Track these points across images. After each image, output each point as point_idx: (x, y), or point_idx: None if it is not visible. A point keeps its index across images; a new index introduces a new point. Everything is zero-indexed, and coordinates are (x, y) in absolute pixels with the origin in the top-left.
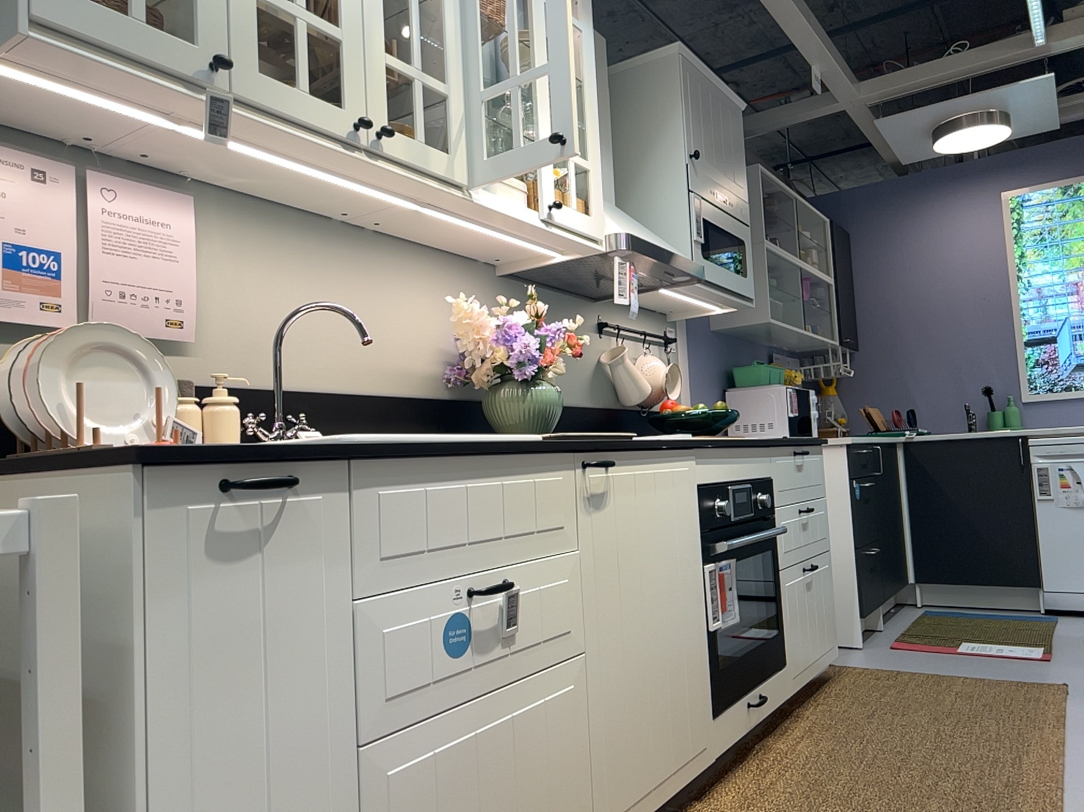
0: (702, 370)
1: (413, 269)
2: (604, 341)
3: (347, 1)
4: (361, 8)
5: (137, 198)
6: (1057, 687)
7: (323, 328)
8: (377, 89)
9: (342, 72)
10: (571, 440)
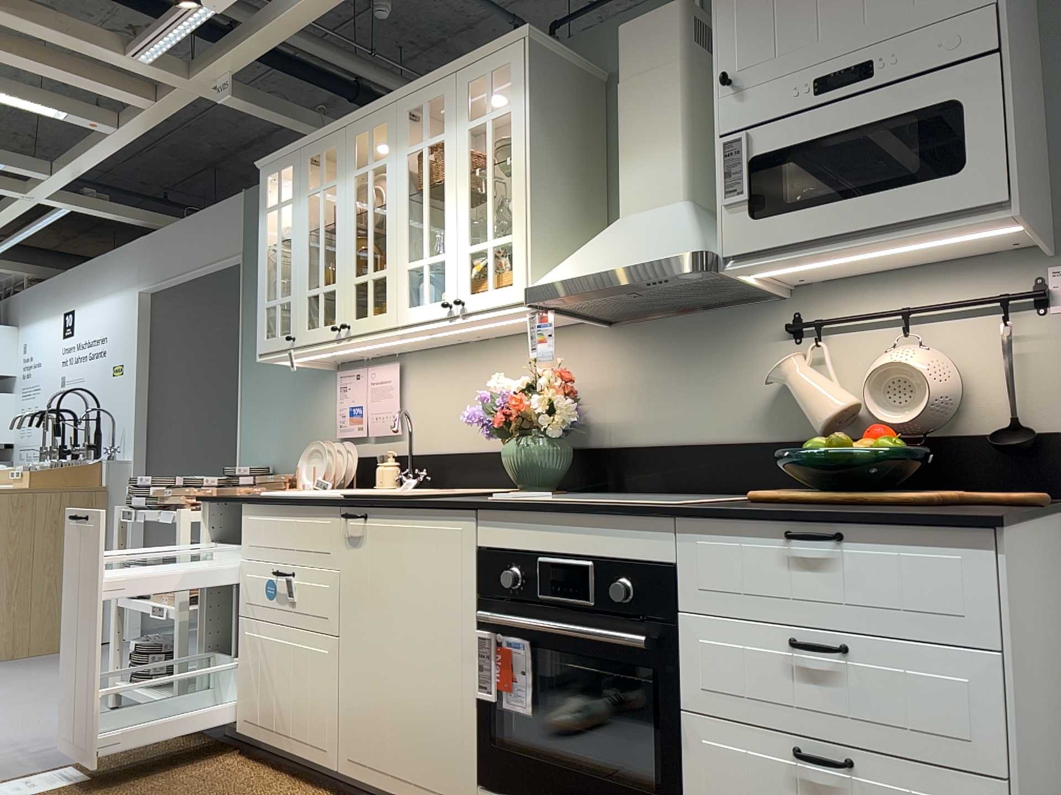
0: None
1: (521, 352)
2: (800, 347)
3: (338, 265)
4: (343, 263)
5: (379, 372)
6: None
7: (460, 413)
8: (349, 301)
9: (335, 304)
10: (353, 497)
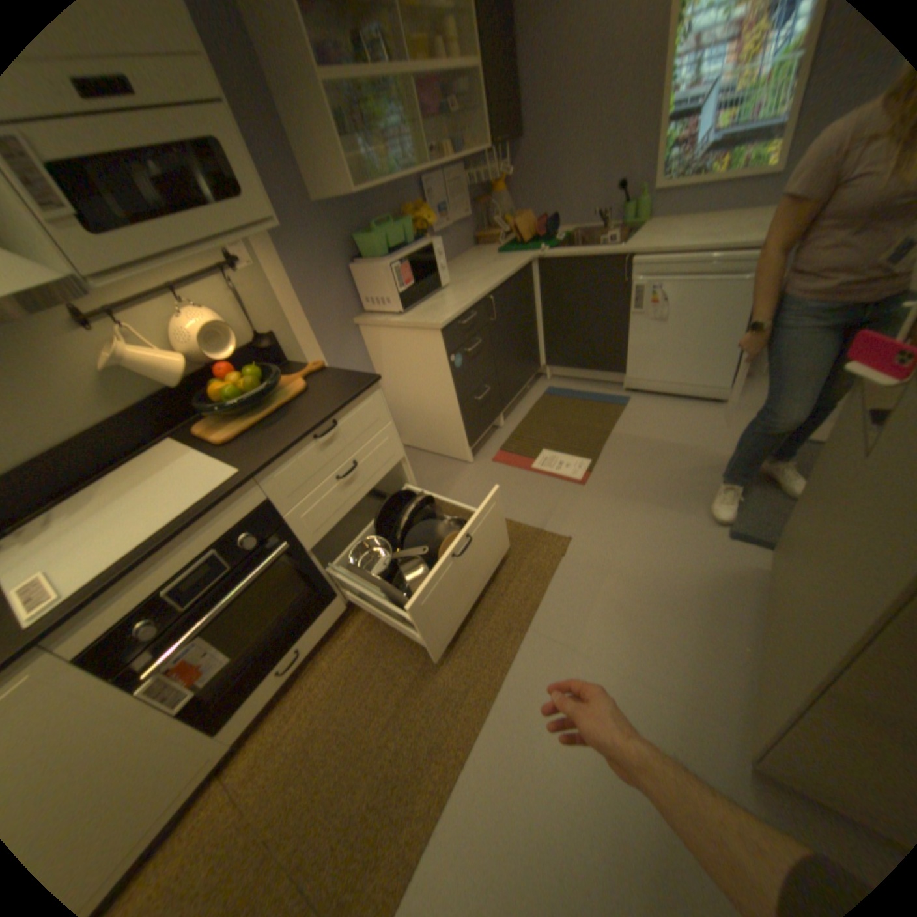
0: (303, 262)
1: None
2: (98, 333)
3: None
4: None
5: None
6: (561, 546)
7: None
8: None
9: None
10: None
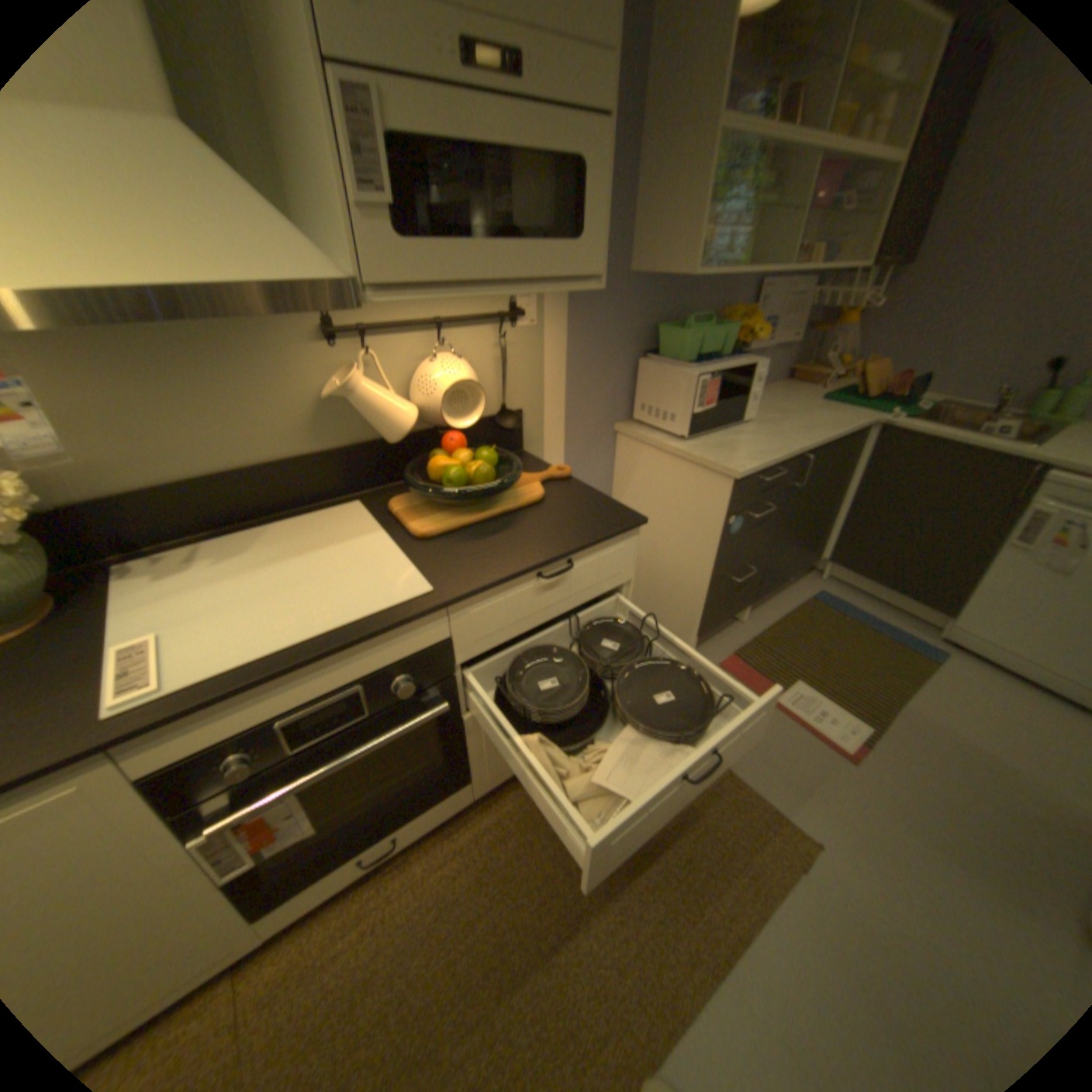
0: (590, 337)
1: None
2: (338, 350)
3: None
4: None
5: None
6: (805, 854)
7: None
8: None
9: None
10: None
